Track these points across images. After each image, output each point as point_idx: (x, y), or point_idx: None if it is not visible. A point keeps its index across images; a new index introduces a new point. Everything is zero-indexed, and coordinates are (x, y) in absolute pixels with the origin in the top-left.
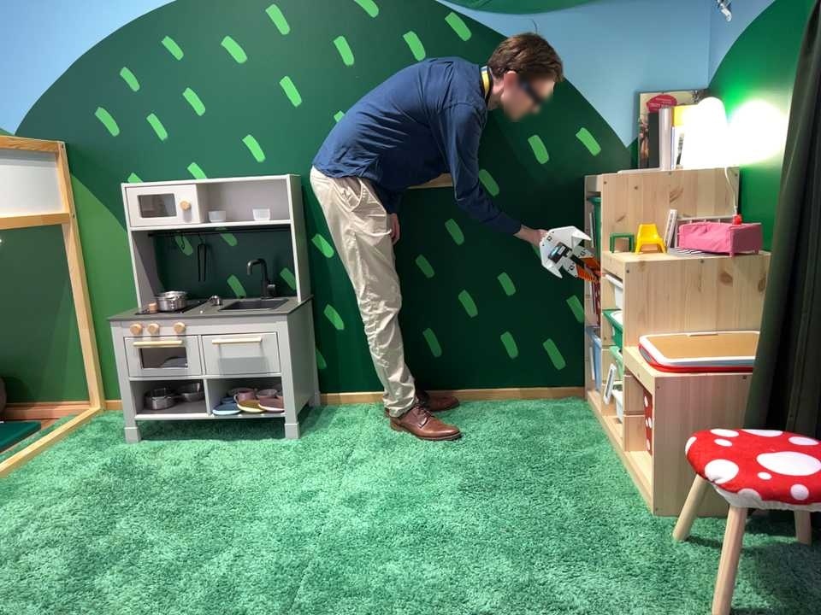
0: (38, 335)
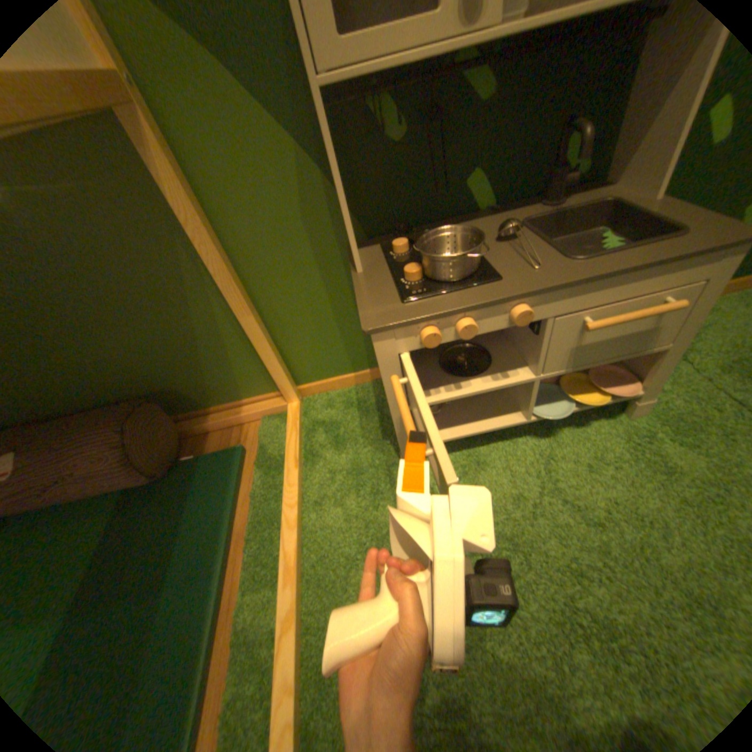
0: (172, 337)
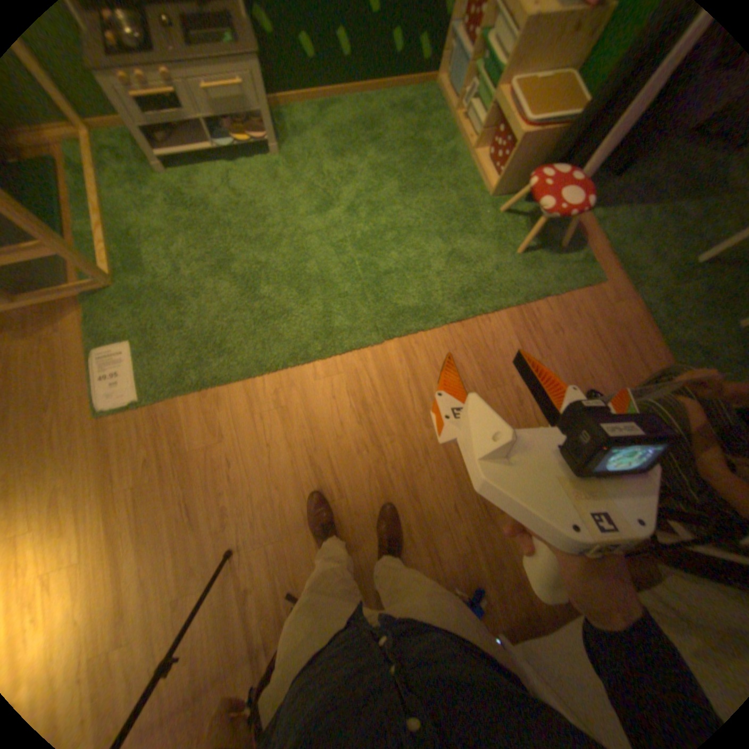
0: None
